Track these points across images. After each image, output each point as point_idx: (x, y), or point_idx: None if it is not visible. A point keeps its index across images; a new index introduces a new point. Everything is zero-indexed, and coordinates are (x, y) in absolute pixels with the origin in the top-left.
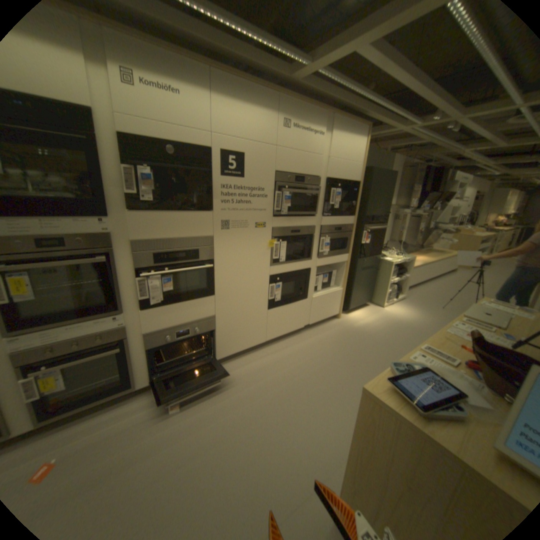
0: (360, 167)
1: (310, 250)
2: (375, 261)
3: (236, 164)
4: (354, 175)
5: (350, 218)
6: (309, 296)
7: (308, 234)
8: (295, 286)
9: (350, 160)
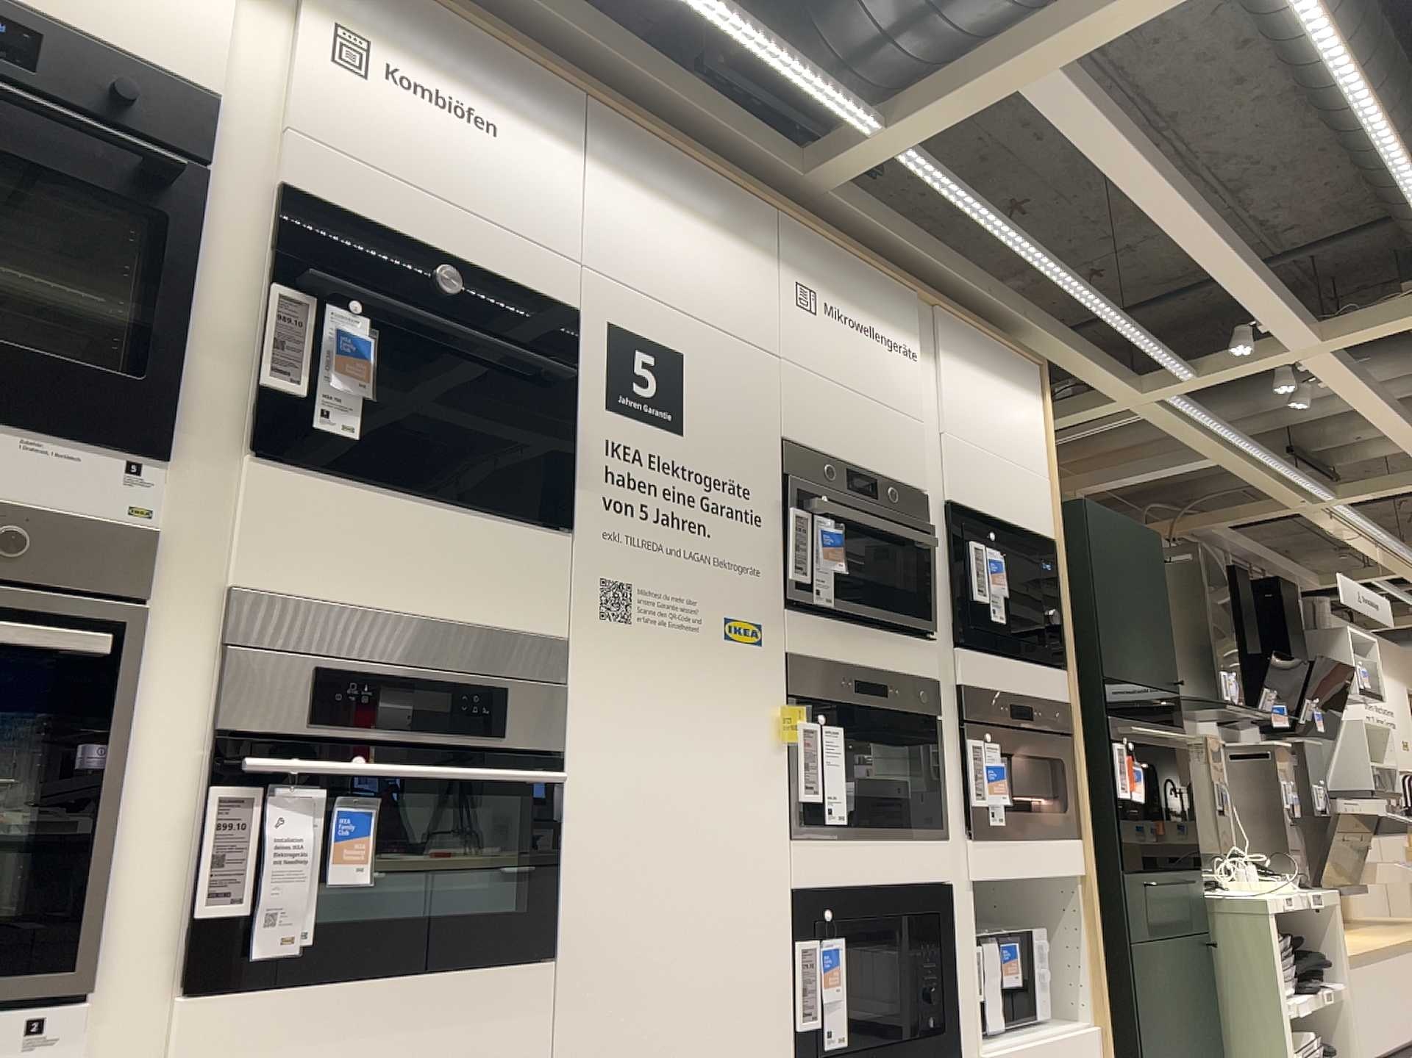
0: (1043, 487)
1: (940, 789)
2: (1185, 894)
3: (658, 378)
4: (1030, 510)
5: (1053, 675)
6: (969, 1049)
7: (922, 716)
8: (906, 970)
9: (1009, 456)
